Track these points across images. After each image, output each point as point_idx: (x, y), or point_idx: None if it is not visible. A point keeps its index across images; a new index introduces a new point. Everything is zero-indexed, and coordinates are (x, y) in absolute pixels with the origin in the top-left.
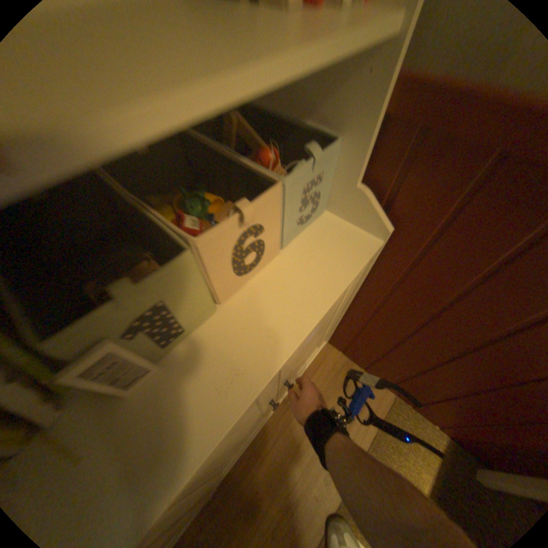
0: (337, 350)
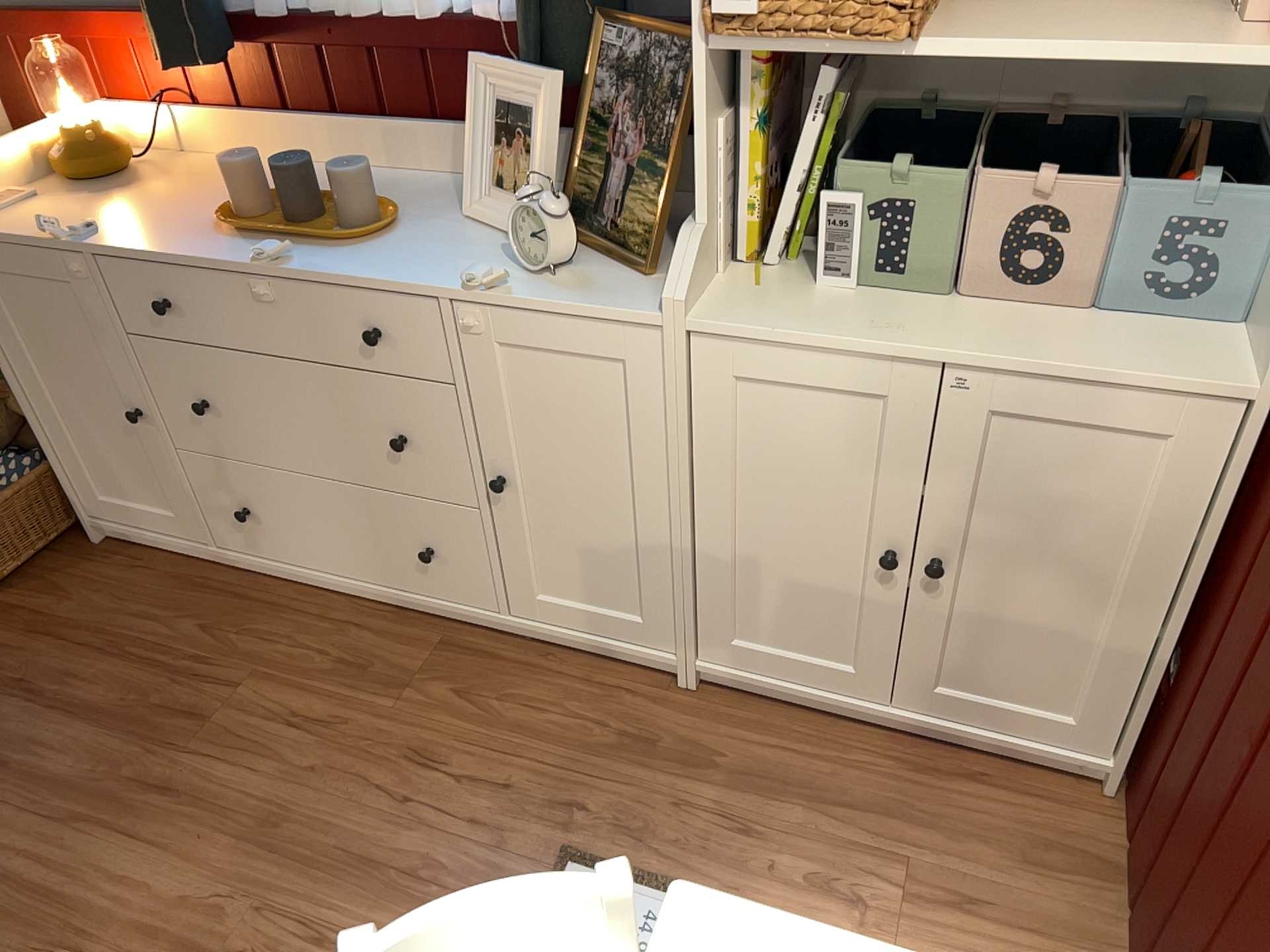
0: (1115, 823)
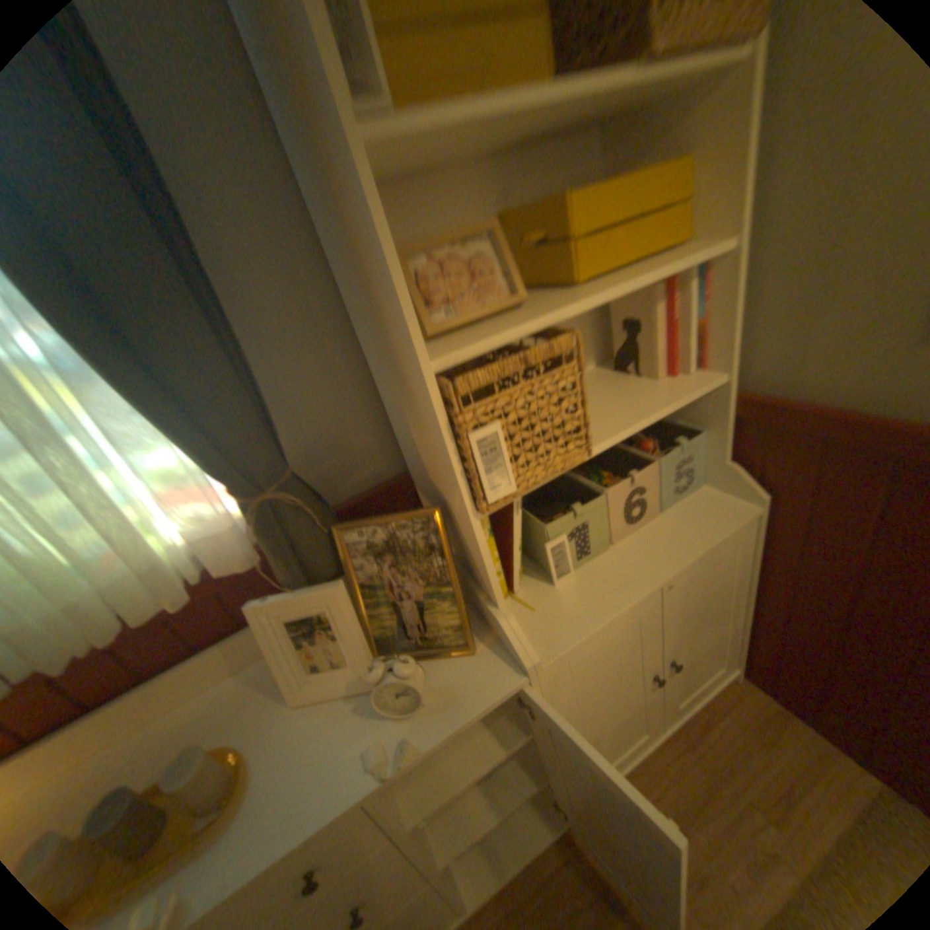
0: (763, 692)
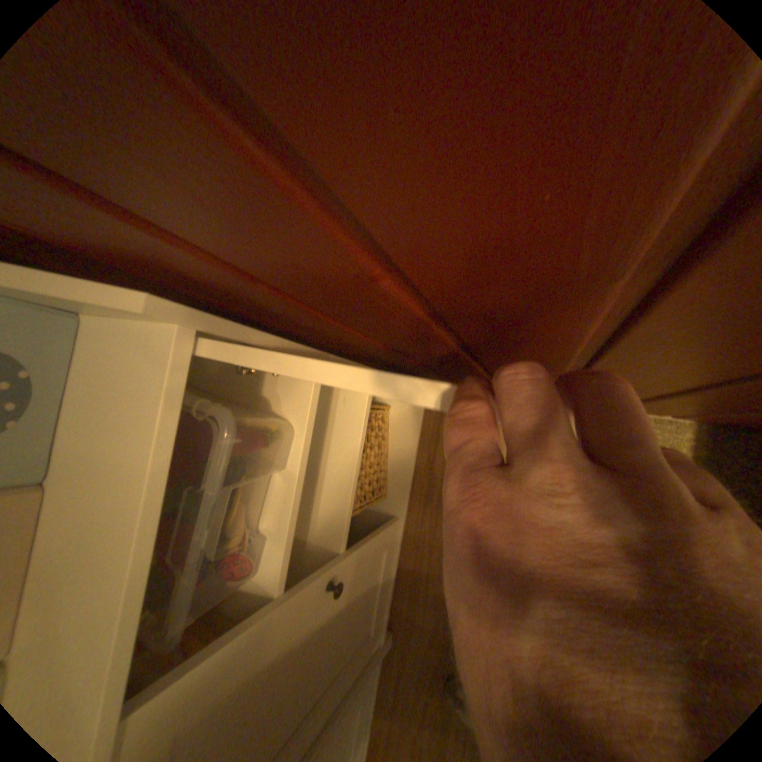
0: None
